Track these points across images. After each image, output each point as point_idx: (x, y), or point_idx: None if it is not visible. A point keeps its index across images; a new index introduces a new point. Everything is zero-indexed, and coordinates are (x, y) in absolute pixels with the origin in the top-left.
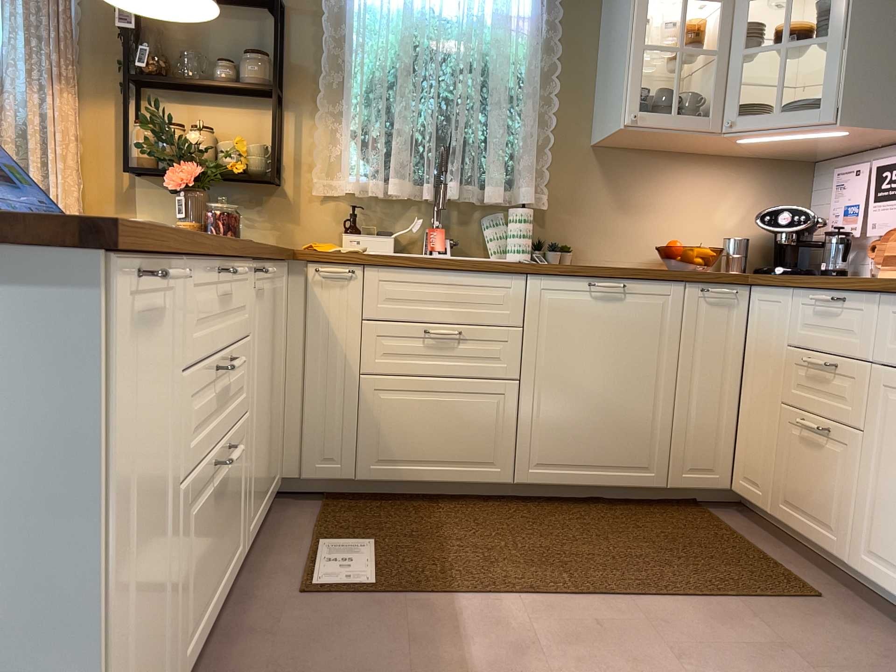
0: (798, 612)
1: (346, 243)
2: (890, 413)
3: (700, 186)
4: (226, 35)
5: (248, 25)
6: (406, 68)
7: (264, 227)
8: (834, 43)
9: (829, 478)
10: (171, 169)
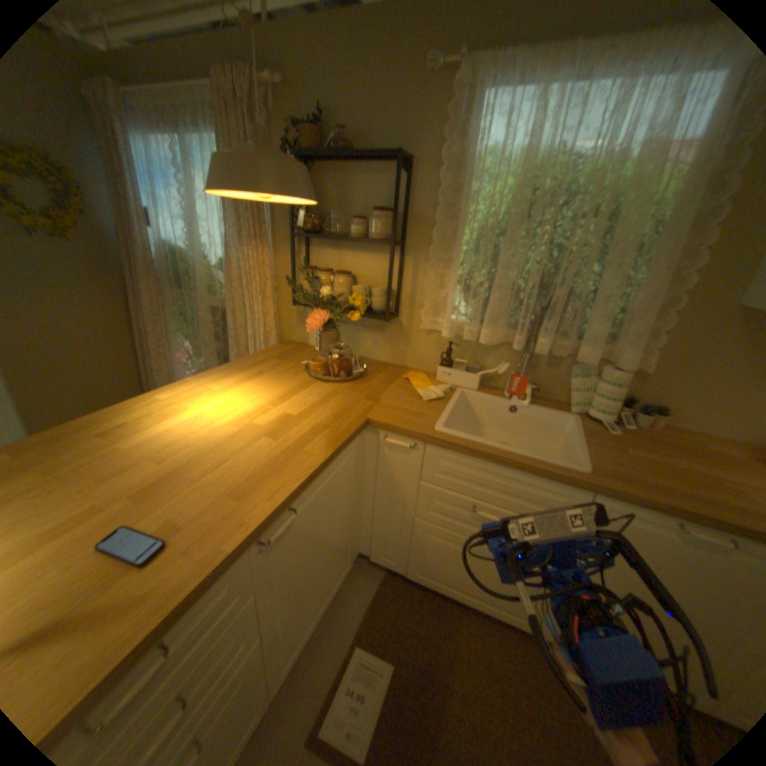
0: None
1: (439, 375)
2: None
3: None
4: (364, 190)
5: (381, 179)
6: (517, 220)
7: (384, 348)
8: None
9: None
10: (312, 313)
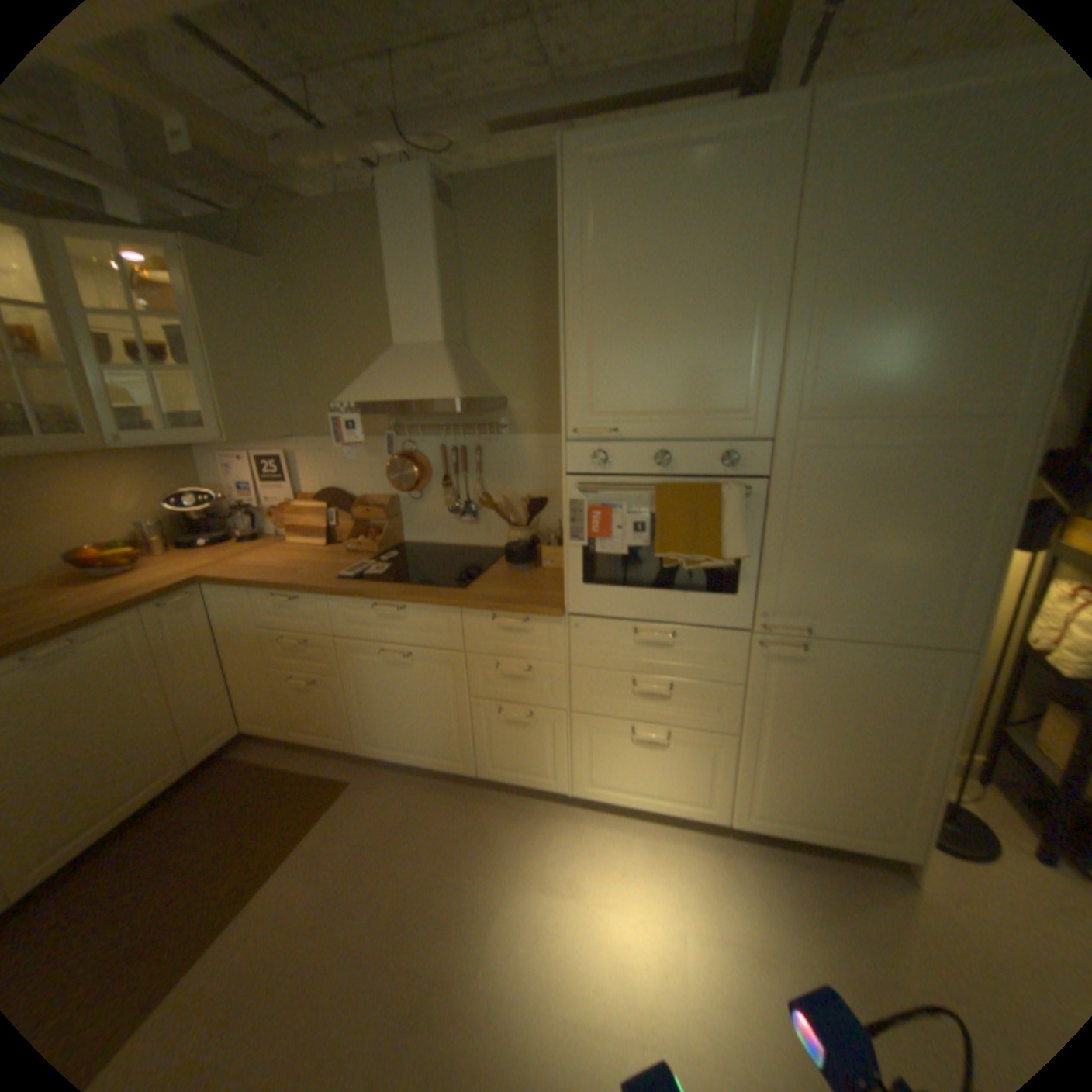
0: (345, 810)
1: None
2: (355, 666)
3: (83, 483)
4: None
5: None
6: None
7: None
8: (198, 374)
9: (324, 710)
10: None
